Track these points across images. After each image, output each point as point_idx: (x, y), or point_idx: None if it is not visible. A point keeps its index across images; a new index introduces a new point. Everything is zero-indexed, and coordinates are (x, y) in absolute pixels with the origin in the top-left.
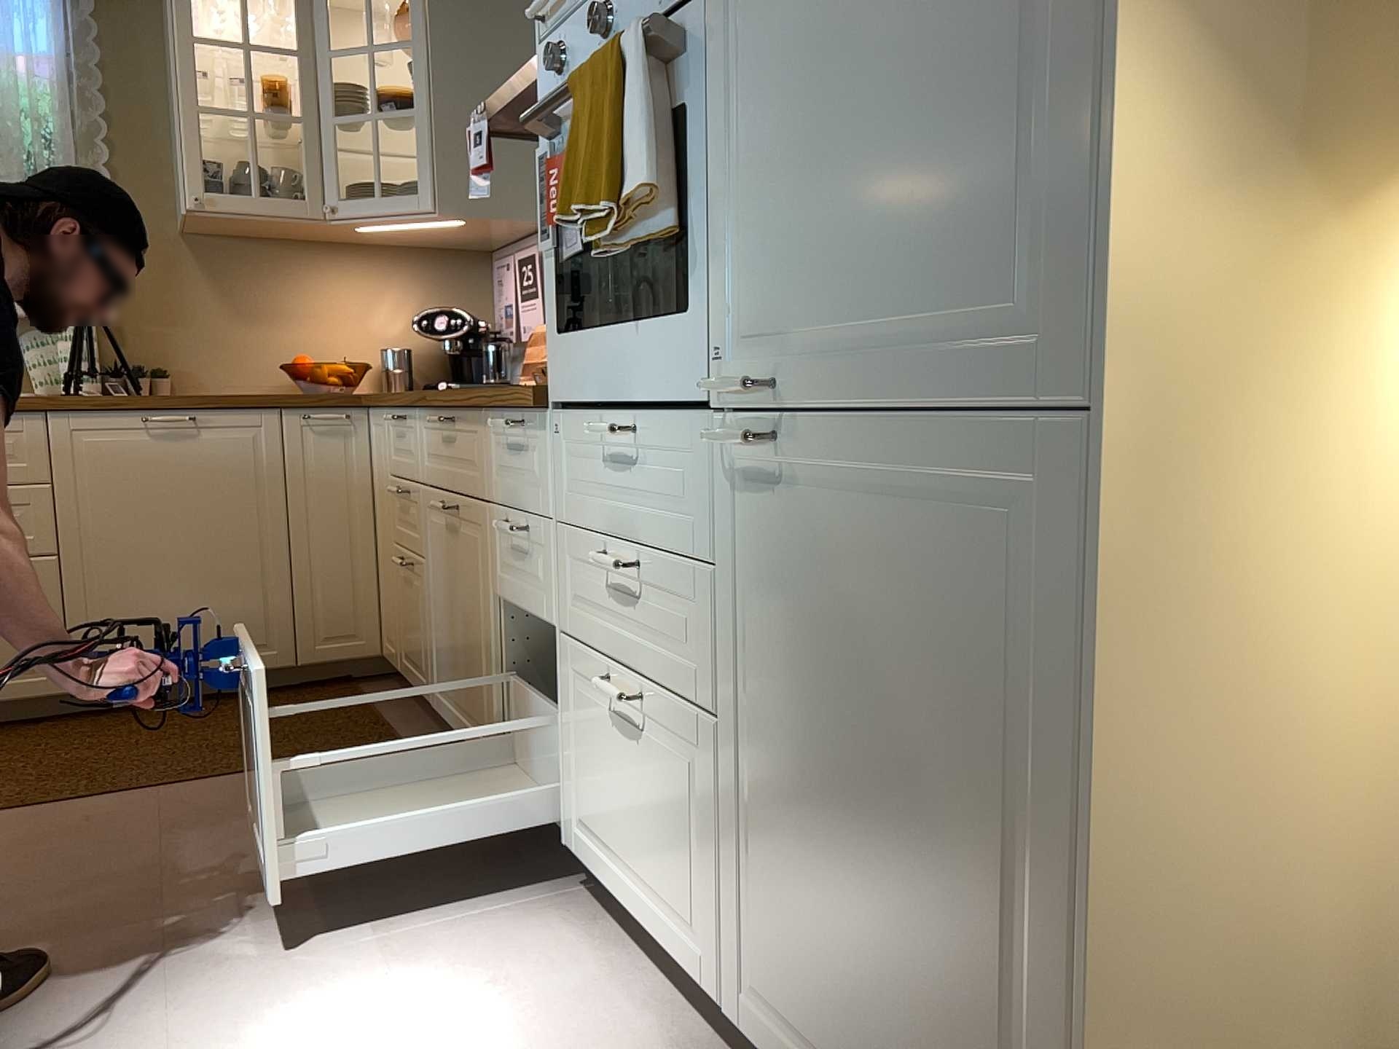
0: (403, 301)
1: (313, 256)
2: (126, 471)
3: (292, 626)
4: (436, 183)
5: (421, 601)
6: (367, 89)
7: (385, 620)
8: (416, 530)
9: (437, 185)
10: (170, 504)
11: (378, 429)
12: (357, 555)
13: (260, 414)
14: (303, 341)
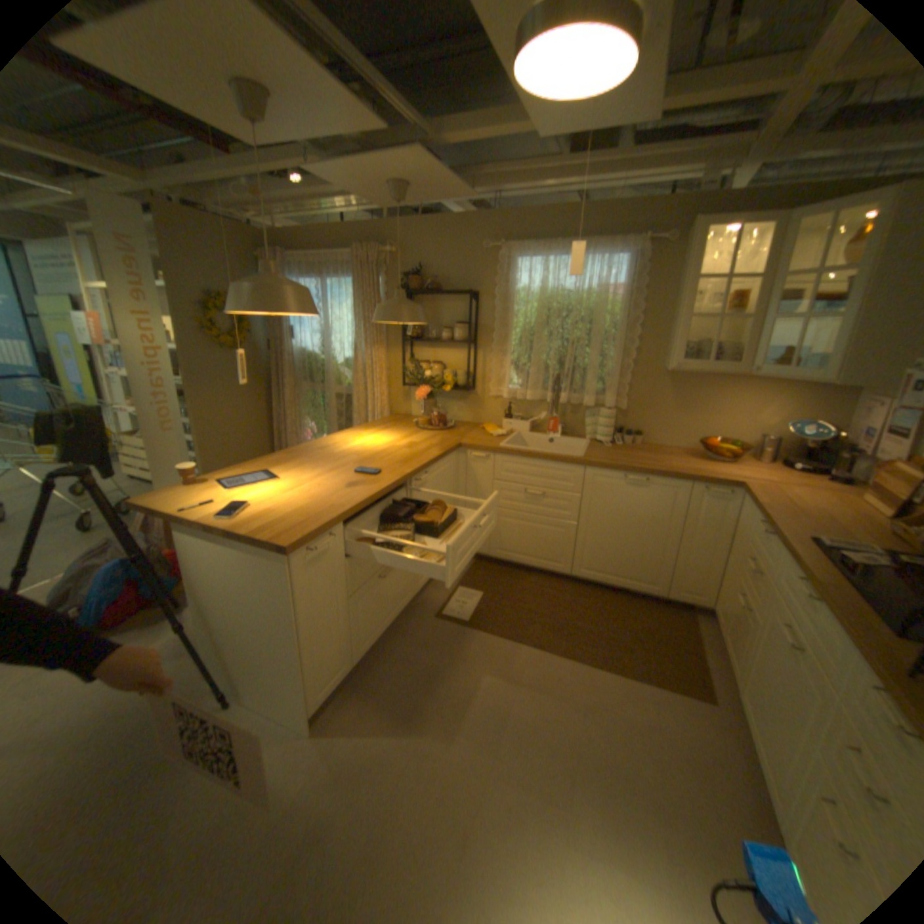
0: (787, 407)
1: (735, 379)
2: (613, 496)
3: (671, 582)
4: (846, 365)
5: (752, 639)
6: (806, 291)
7: (723, 600)
8: (762, 601)
9: (846, 365)
10: (628, 514)
11: (750, 509)
12: (716, 561)
13: (683, 483)
14: (716, 424)
